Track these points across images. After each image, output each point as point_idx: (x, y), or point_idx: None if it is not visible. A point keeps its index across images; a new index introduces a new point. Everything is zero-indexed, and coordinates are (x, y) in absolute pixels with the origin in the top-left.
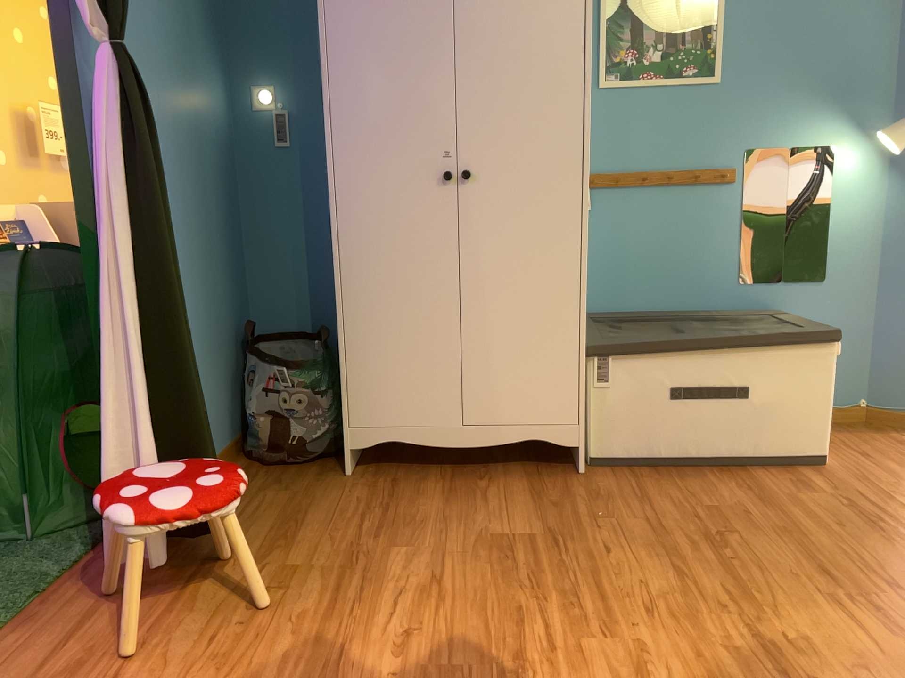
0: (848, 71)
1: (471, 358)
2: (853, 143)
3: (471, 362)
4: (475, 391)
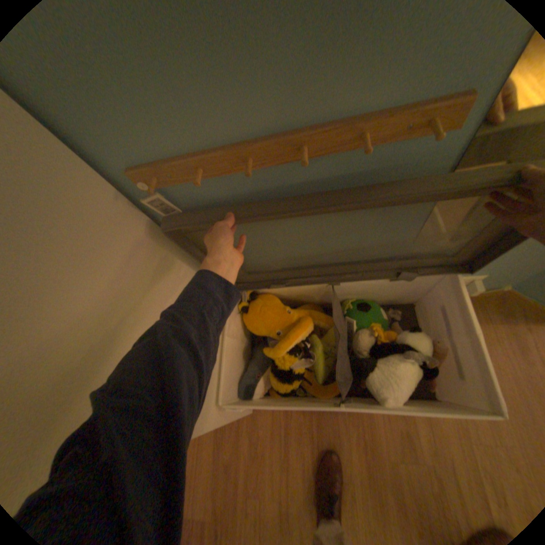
0: None
1: None
2: None
3: None
4: None
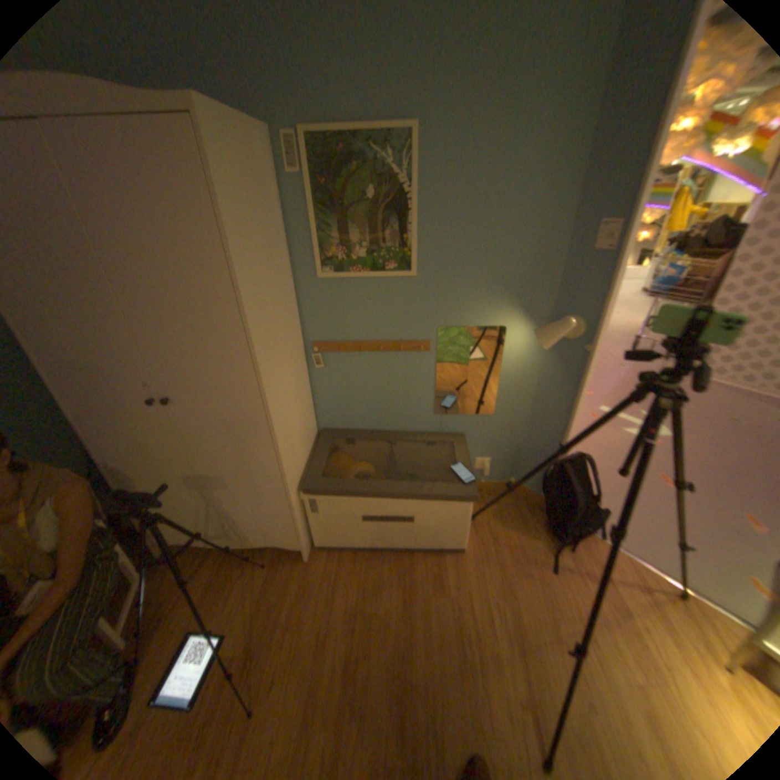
0: (521, 269)
1: (217, 505)
2: (520, 325)
3: (217, 507)
4: (229, 516)
